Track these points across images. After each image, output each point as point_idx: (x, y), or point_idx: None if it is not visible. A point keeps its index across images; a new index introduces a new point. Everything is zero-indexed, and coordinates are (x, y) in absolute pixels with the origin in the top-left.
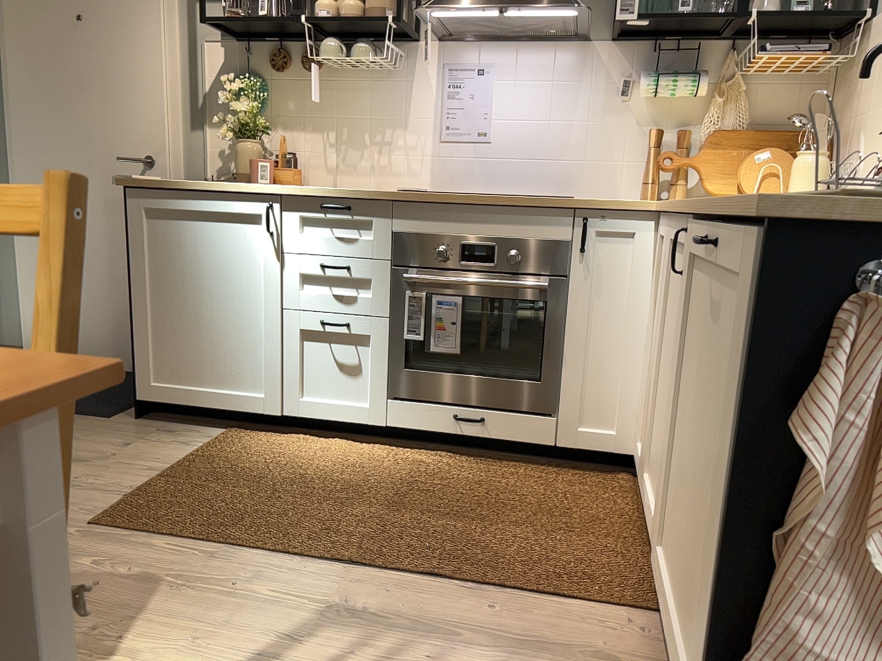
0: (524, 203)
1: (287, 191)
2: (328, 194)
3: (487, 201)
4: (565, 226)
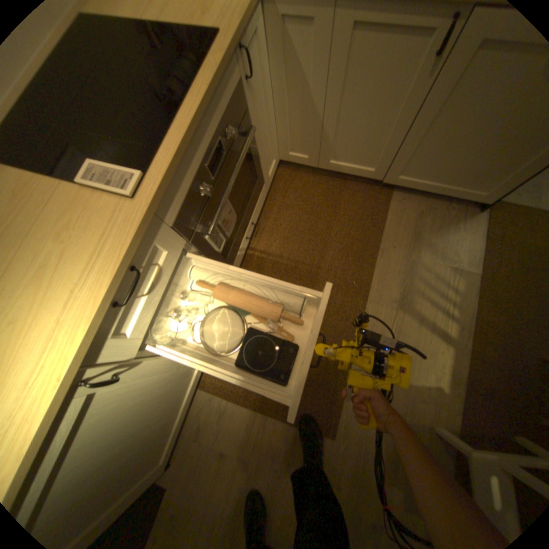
0: (215, 76)
1: (77, 356)
2: (110, 291)
3: (199, 108)
4: (233, 67)
